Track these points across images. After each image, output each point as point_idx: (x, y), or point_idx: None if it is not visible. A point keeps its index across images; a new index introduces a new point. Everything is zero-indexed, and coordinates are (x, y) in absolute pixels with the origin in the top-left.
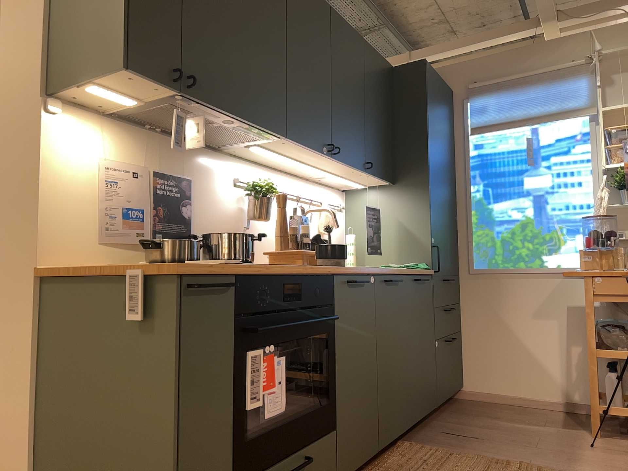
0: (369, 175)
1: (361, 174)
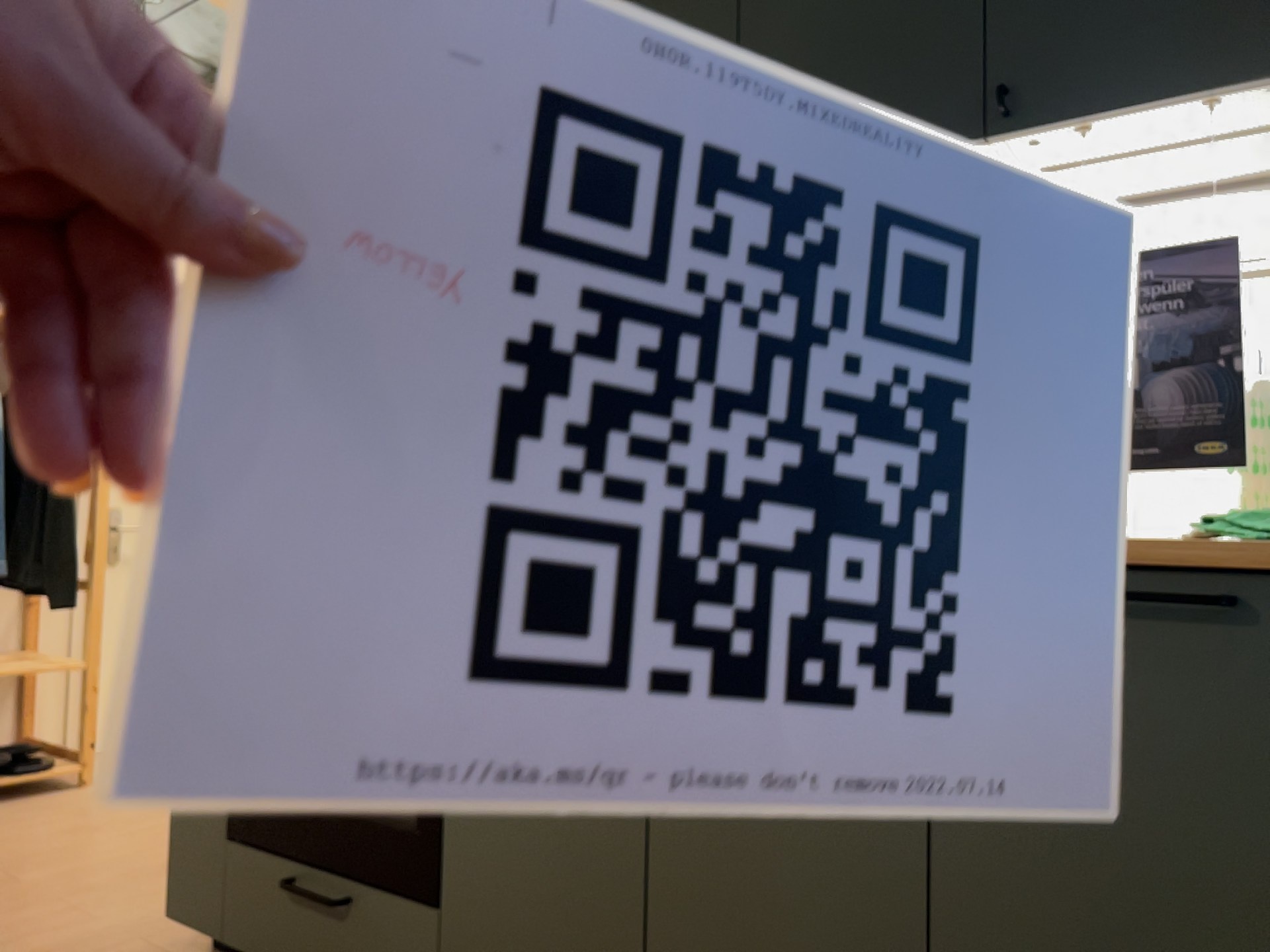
0: (1073, 128)
1: (1049, 143)
